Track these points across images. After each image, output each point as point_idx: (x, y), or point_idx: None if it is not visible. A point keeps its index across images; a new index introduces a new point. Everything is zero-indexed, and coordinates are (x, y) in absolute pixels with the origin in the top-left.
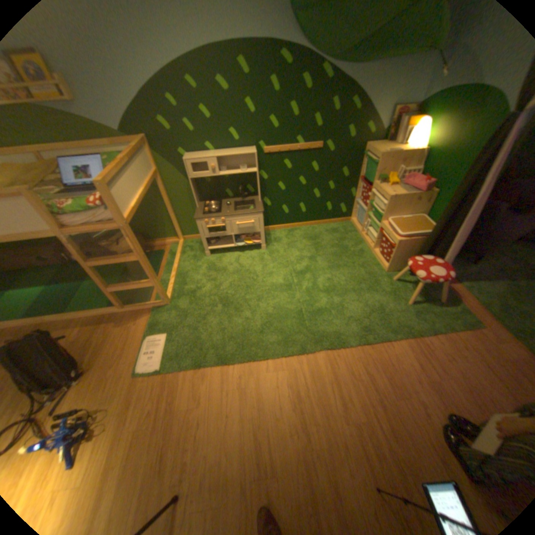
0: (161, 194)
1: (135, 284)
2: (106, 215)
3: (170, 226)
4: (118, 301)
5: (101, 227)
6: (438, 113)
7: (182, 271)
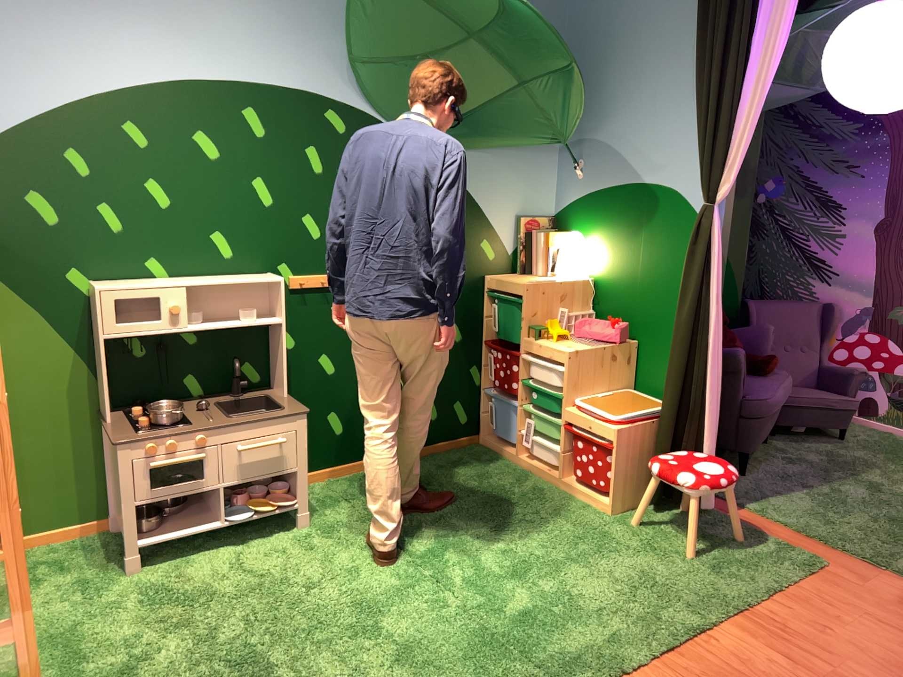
0: None
1: None
2: None
3: None
4: None
5: None
6: (589, 226)
7: (50, 629)
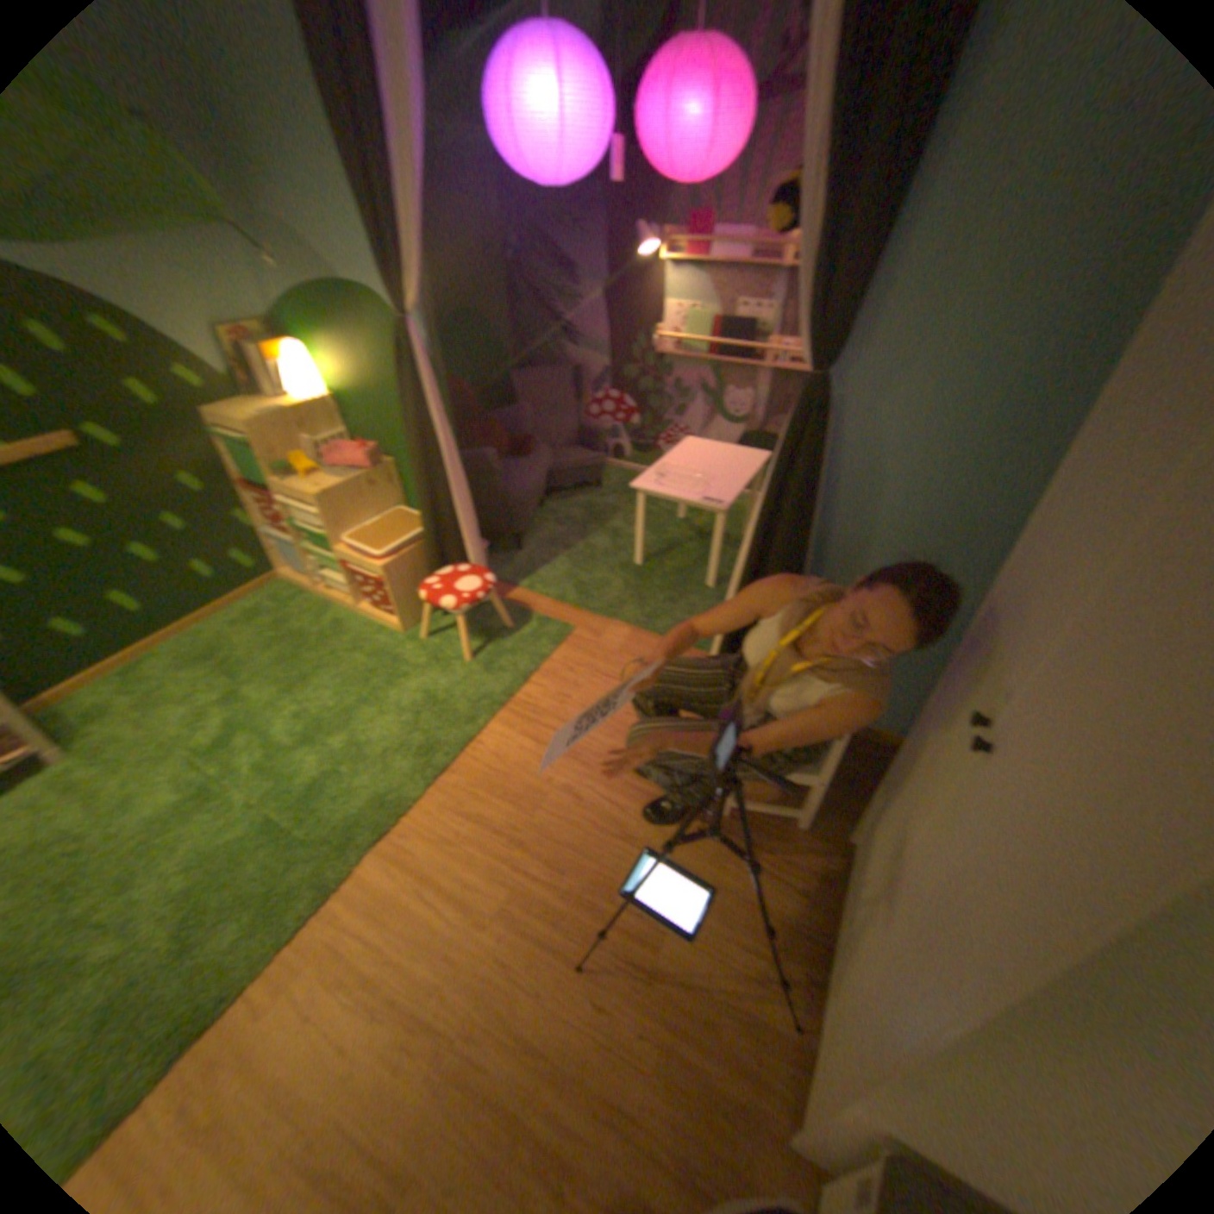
0: None
1: None
2: None
3: None
4: None
5: None
6: (303, 333)
7: None
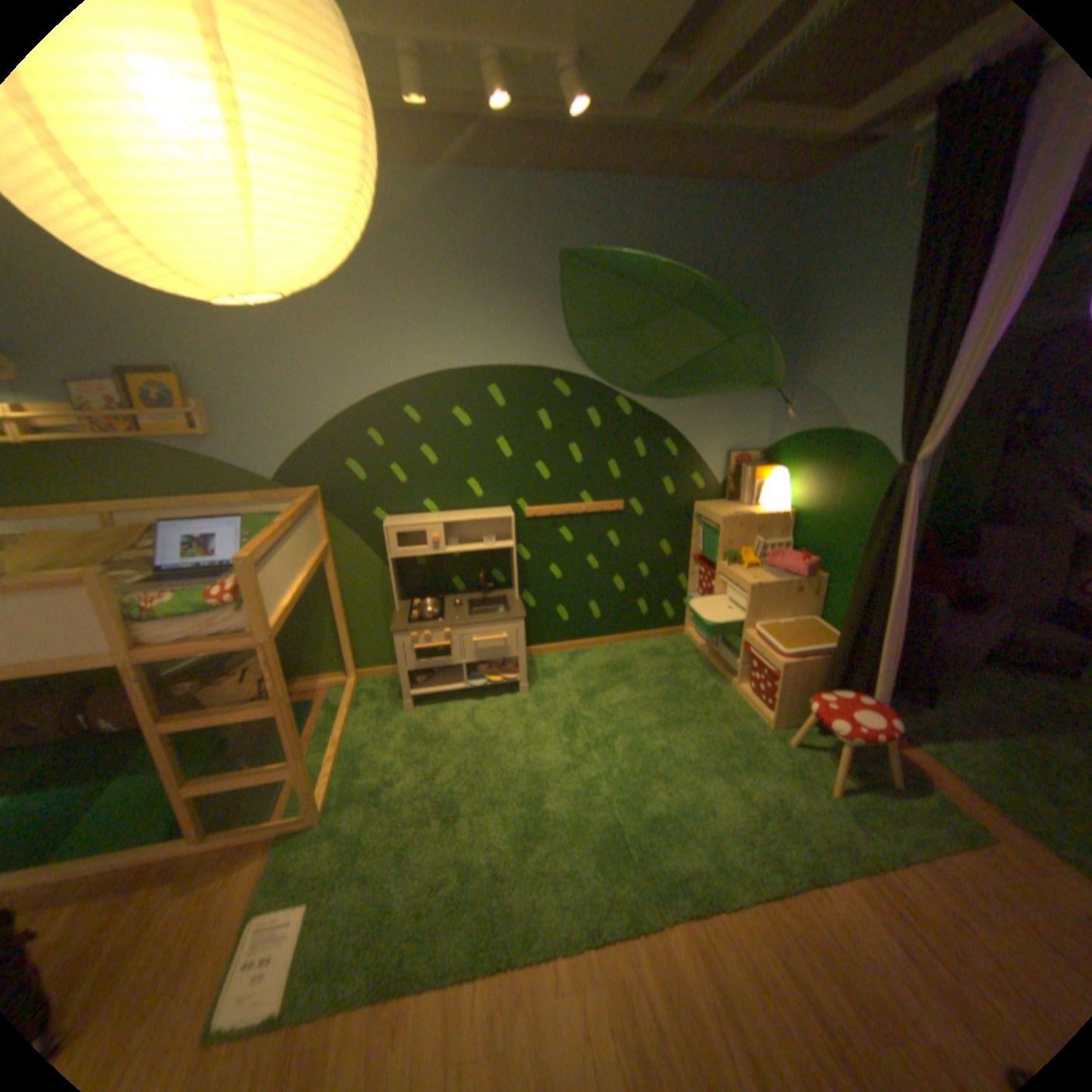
0: (329, 588)
1: (251, 776)
2: (235, 622)
3: (333, 650)
4: (195, 824)
5: (219, 646)
6: (794, 464)
7: (350, 746)
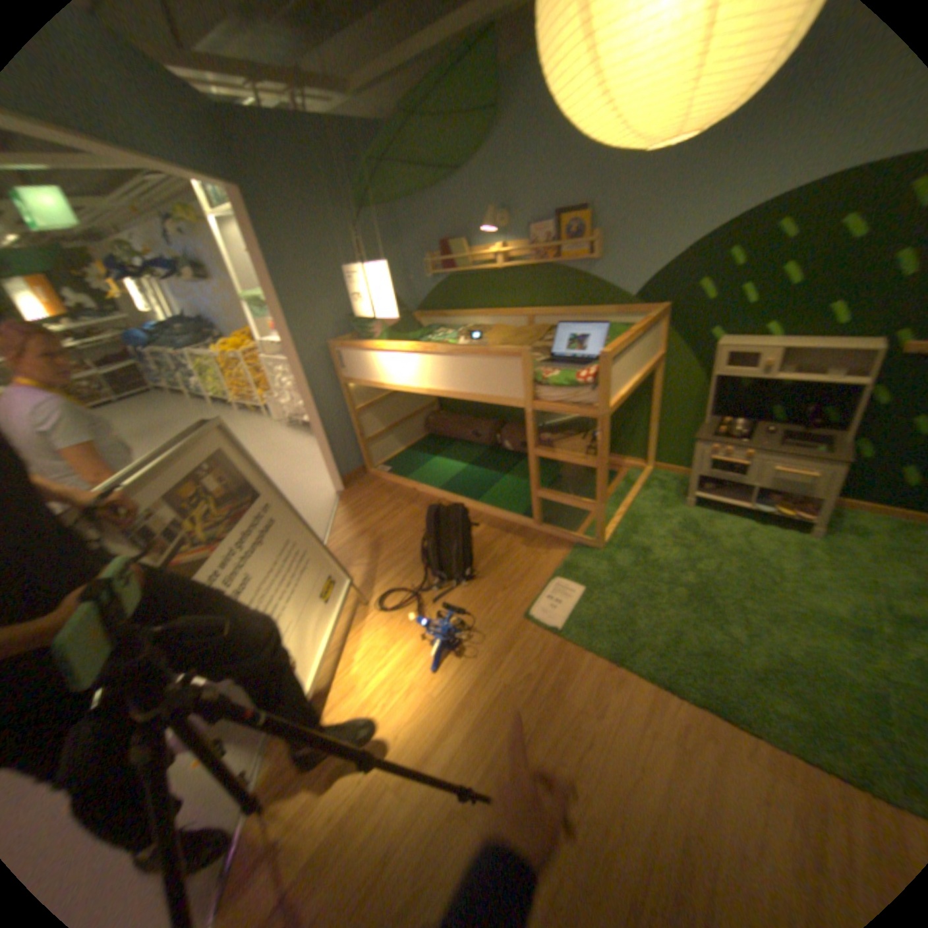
0: (652, 391)
1: (572, 500)
2: (587, 398)
3: (641, 441)
4: (538, 514)
5: (575, 411)
6: None
7: (635, 513)
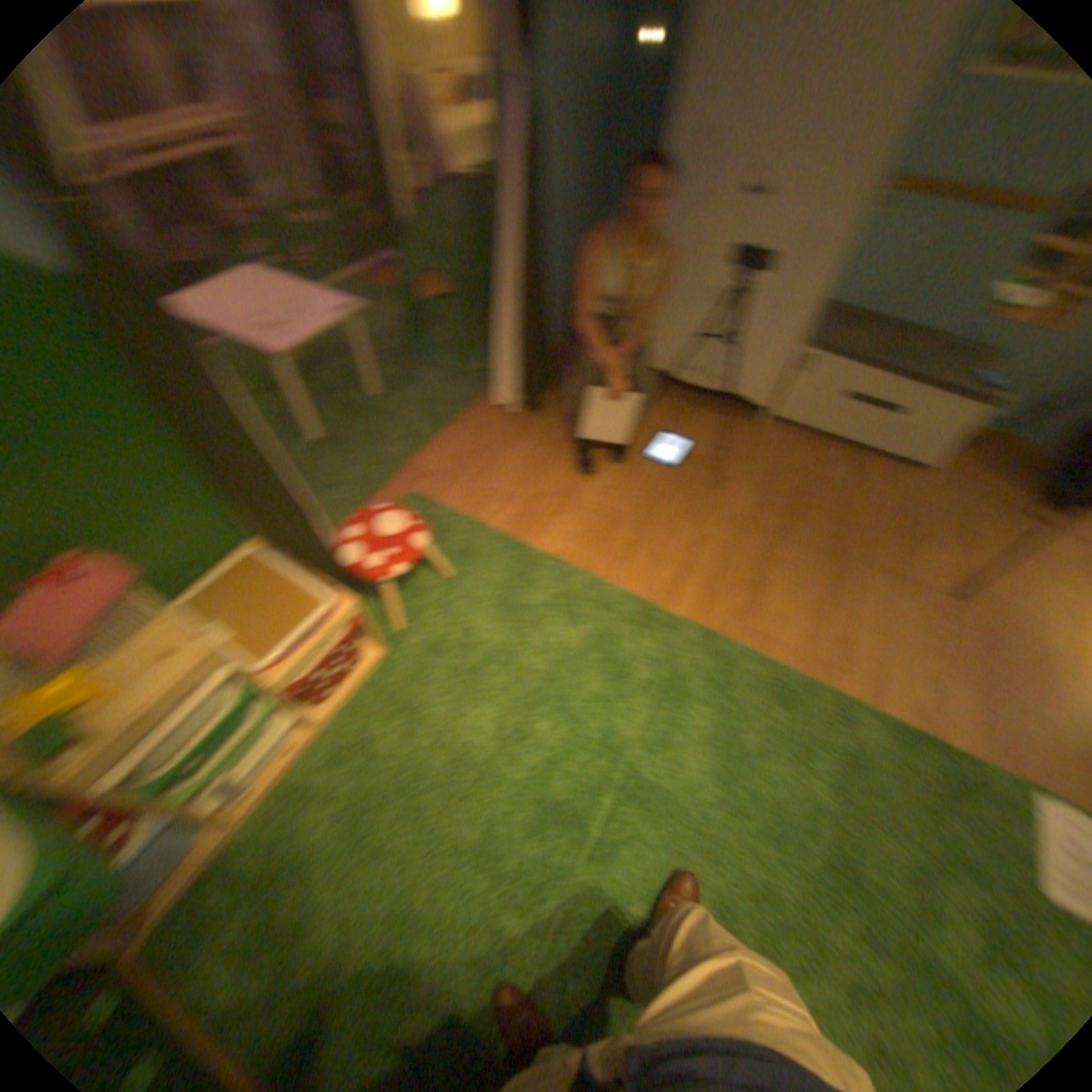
0: None
1: None
2: None
3: None
4: None
5: None
6: None
7: None
